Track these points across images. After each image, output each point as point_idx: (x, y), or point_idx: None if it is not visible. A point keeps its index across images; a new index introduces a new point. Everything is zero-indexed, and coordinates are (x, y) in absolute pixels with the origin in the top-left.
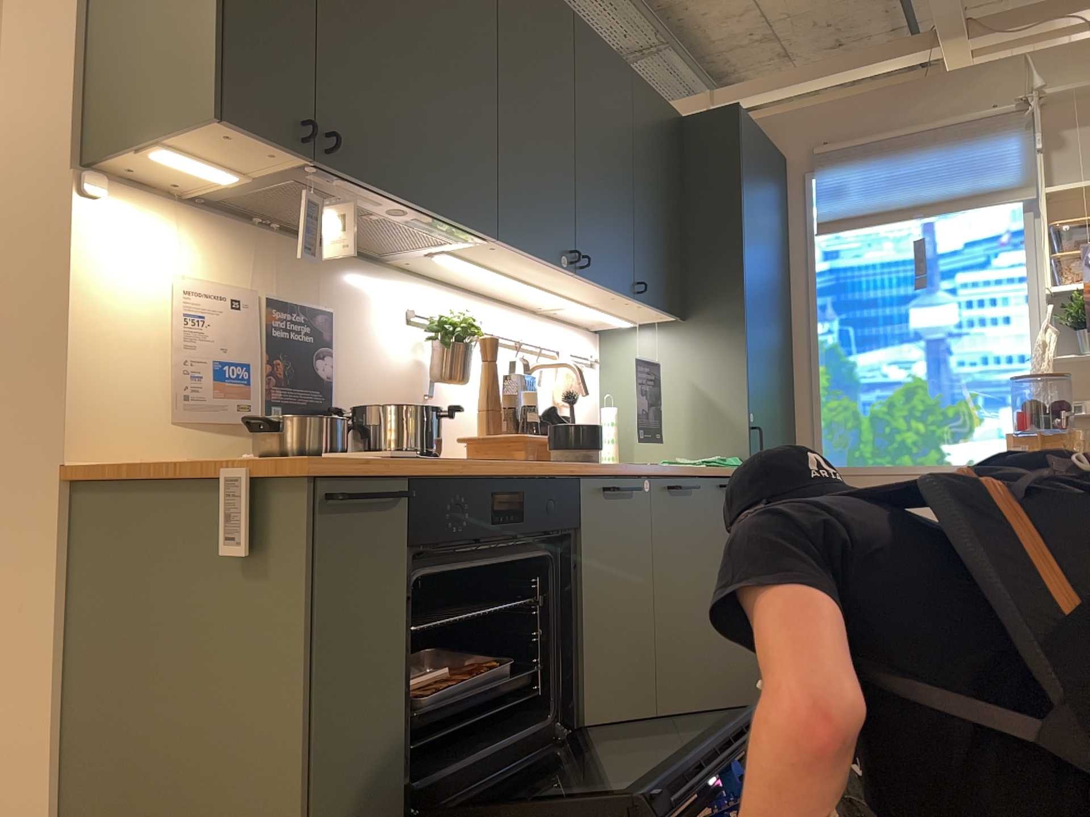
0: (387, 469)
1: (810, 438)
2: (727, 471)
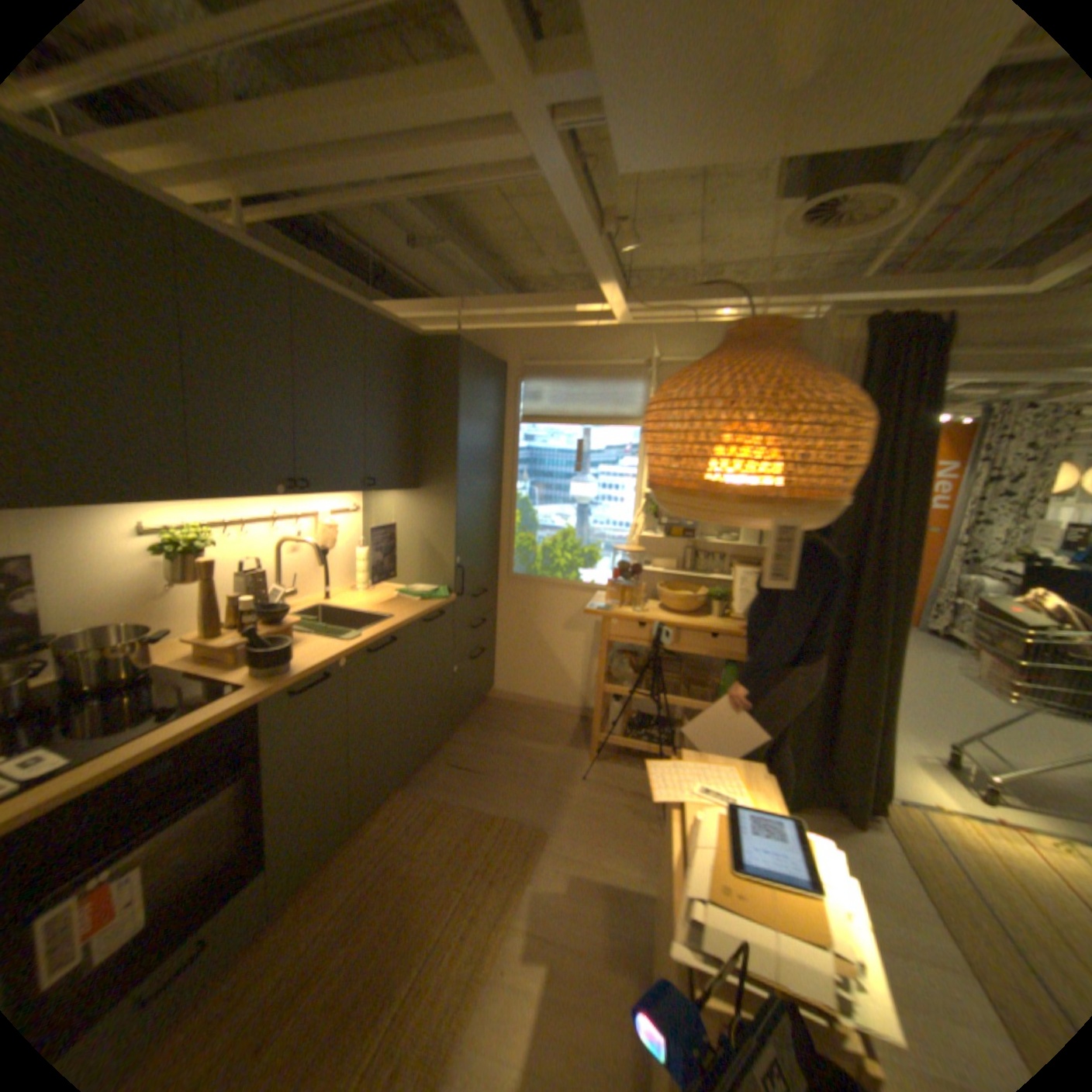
0: None
1: (507, 555)
2: (431, 607)
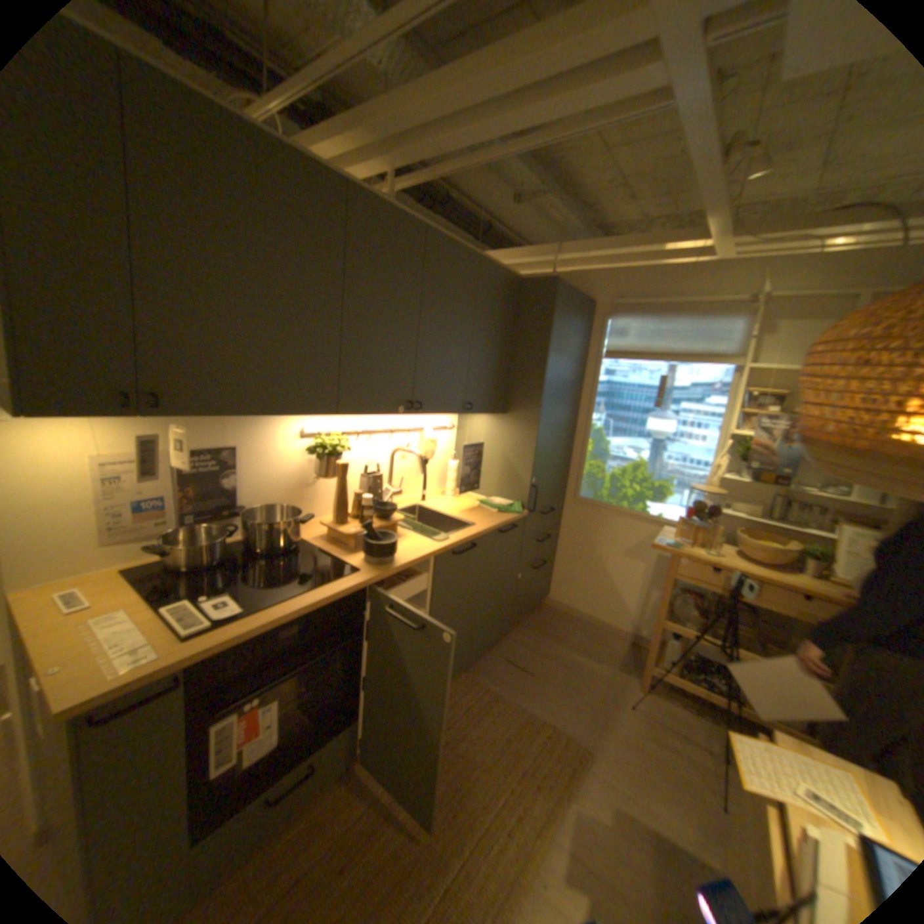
0: (156, 676)
1: (574, 479)
2: (505, 519)
